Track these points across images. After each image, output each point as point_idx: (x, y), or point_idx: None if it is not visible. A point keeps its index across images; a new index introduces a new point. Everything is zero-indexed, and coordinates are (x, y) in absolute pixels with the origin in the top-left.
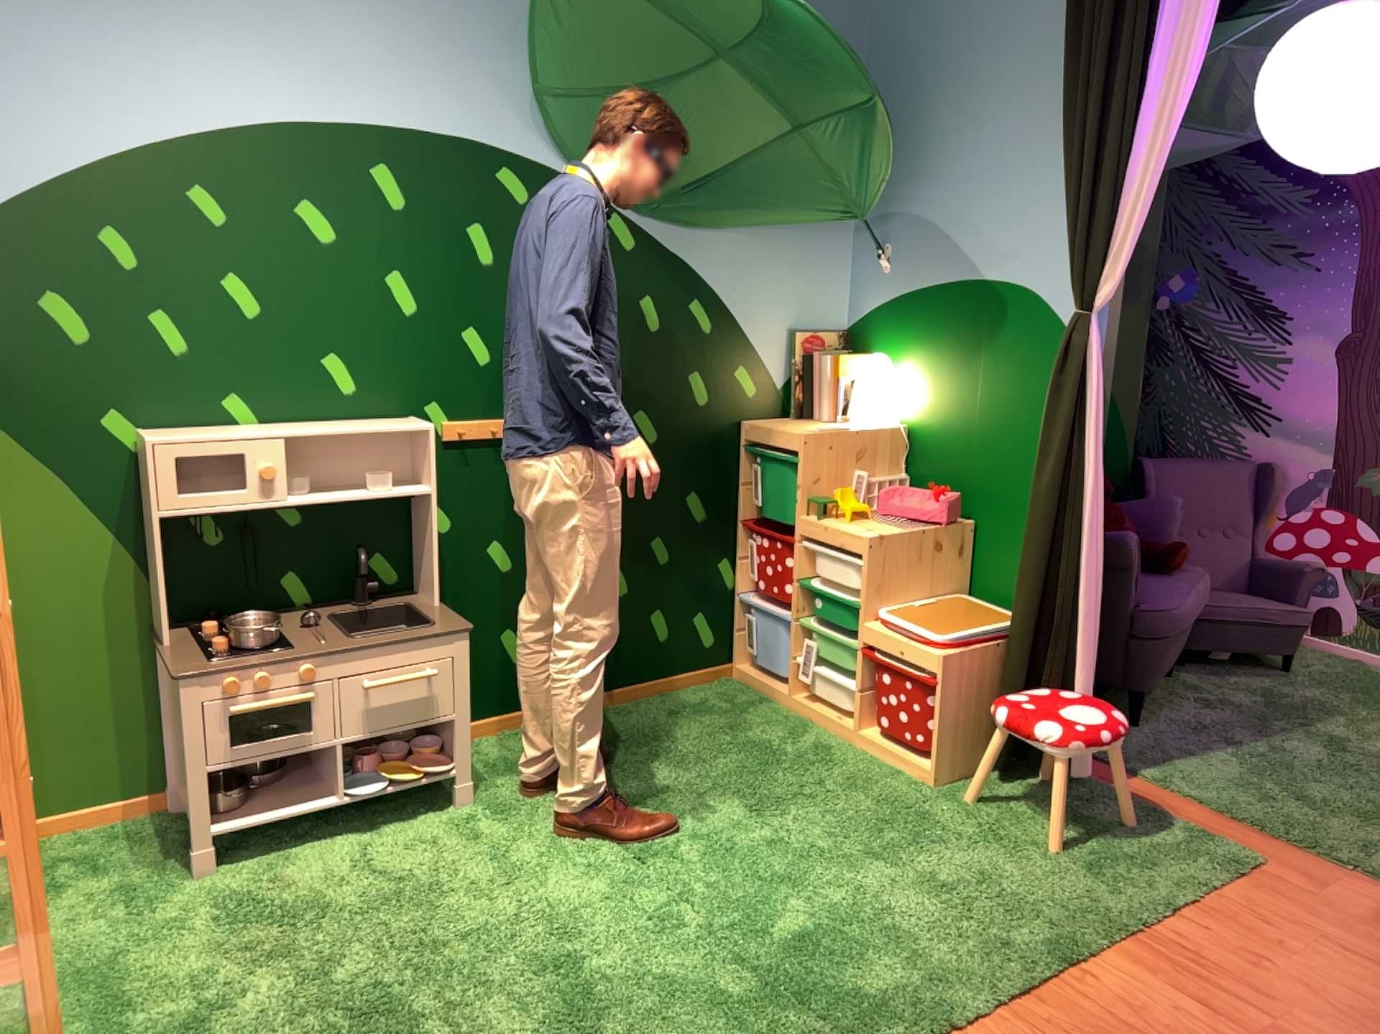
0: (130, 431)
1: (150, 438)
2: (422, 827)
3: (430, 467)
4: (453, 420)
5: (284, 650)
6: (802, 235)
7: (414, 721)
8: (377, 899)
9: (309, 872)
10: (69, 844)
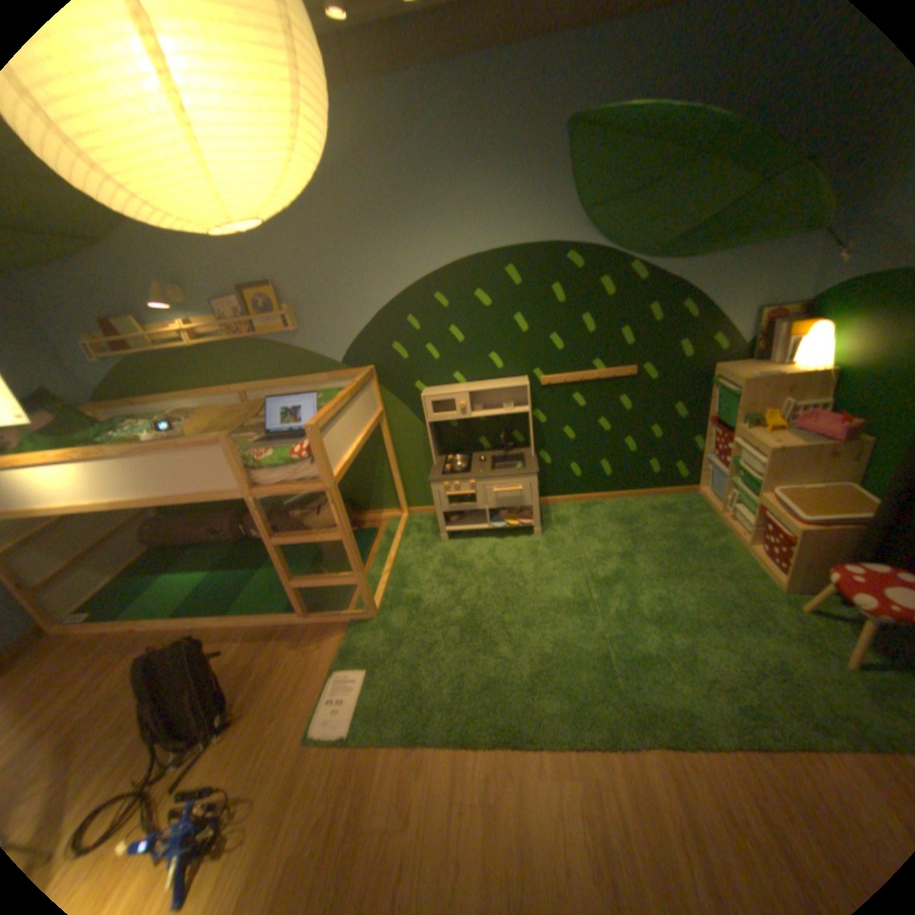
0: (422, 389)
1: (422, 395)
2: (518, 542)
3: (527, 402)
4: (545, 377)
5: (465, 474)
6: (775, 245)
7: (514, 505)
8: (489, 570)
9: (474, 551)
10: (417, 518)
